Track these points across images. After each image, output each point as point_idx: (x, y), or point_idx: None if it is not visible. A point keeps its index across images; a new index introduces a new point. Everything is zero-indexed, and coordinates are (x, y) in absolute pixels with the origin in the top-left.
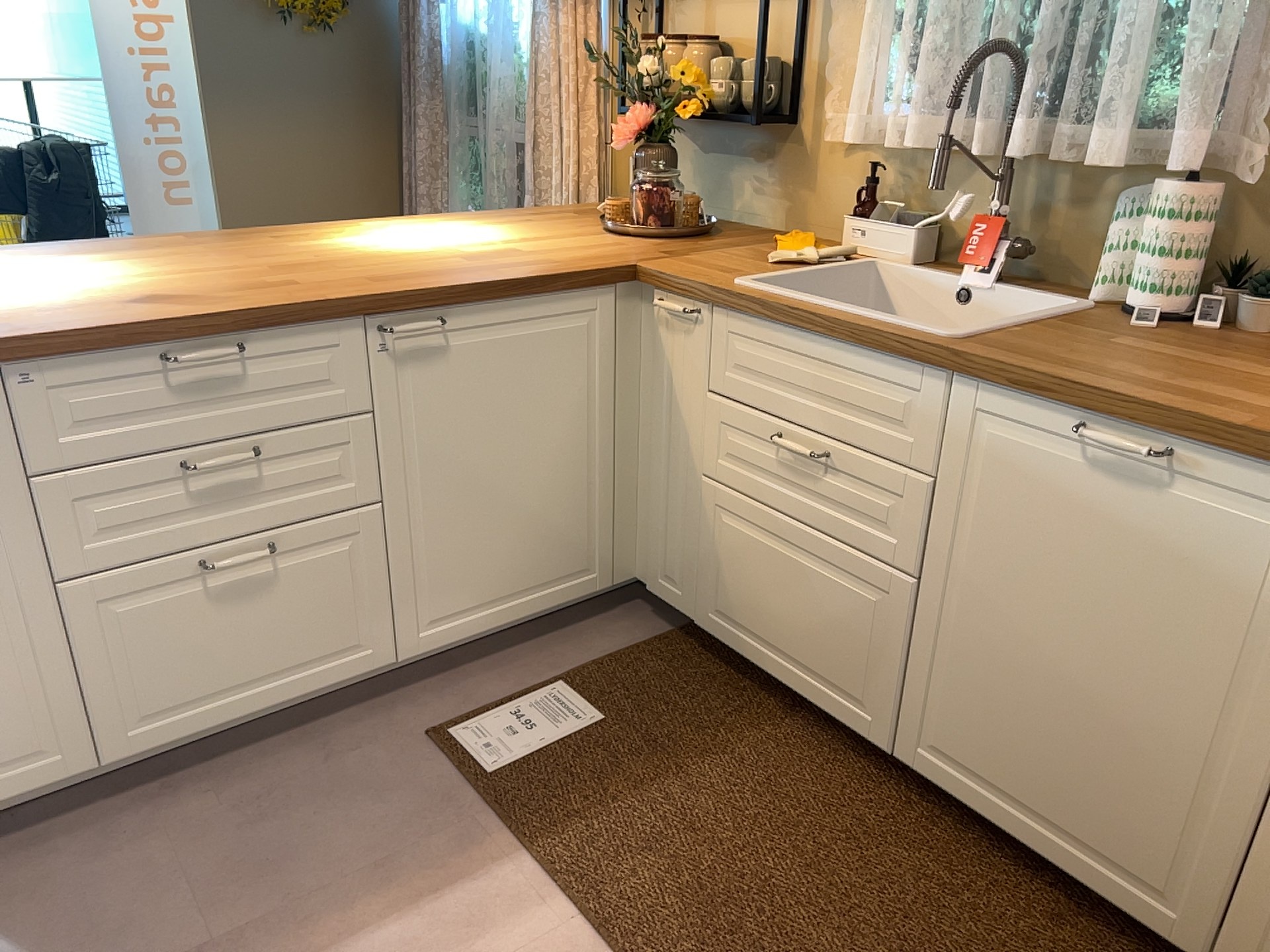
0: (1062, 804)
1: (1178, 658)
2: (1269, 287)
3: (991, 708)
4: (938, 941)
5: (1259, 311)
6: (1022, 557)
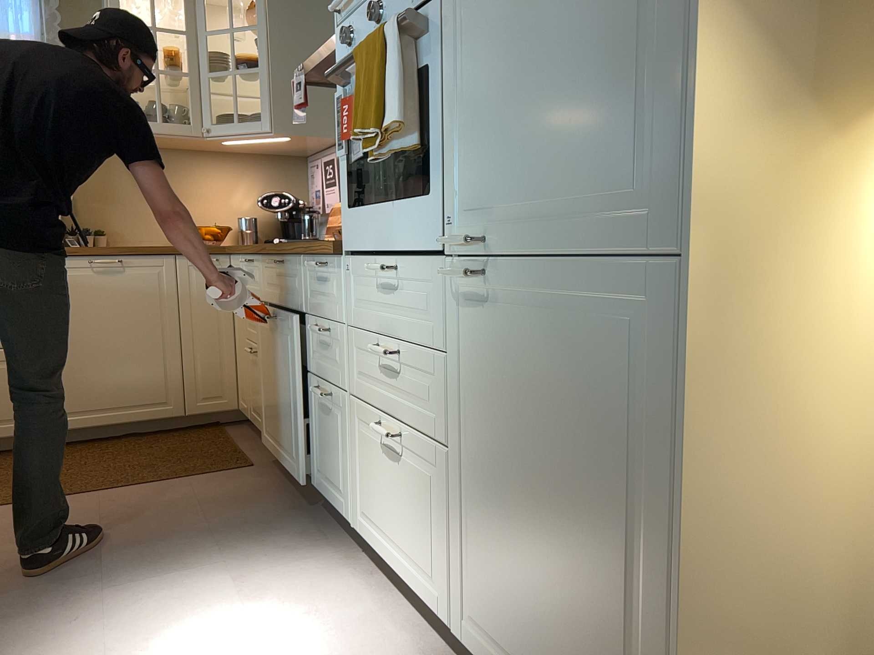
0: (124, 397)
1: (143, 322)
2: (88, 231)
3: (85, 379)
4: (117, 455)
5: (90, 239)
6: (80, 315)
